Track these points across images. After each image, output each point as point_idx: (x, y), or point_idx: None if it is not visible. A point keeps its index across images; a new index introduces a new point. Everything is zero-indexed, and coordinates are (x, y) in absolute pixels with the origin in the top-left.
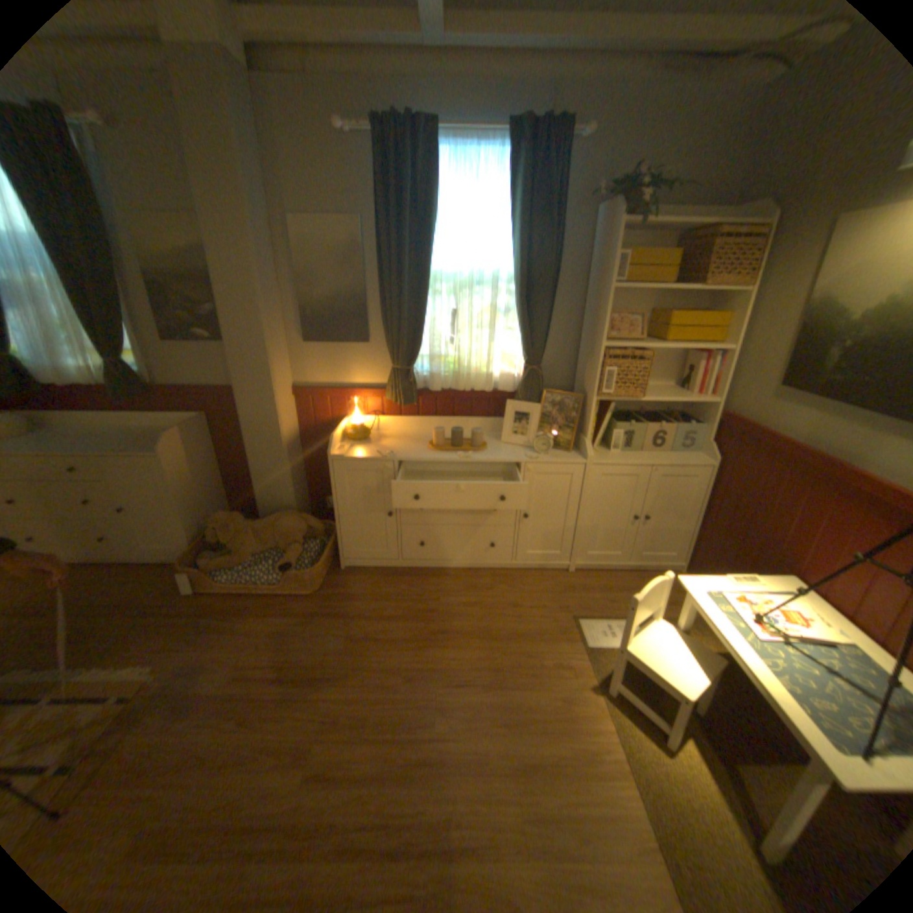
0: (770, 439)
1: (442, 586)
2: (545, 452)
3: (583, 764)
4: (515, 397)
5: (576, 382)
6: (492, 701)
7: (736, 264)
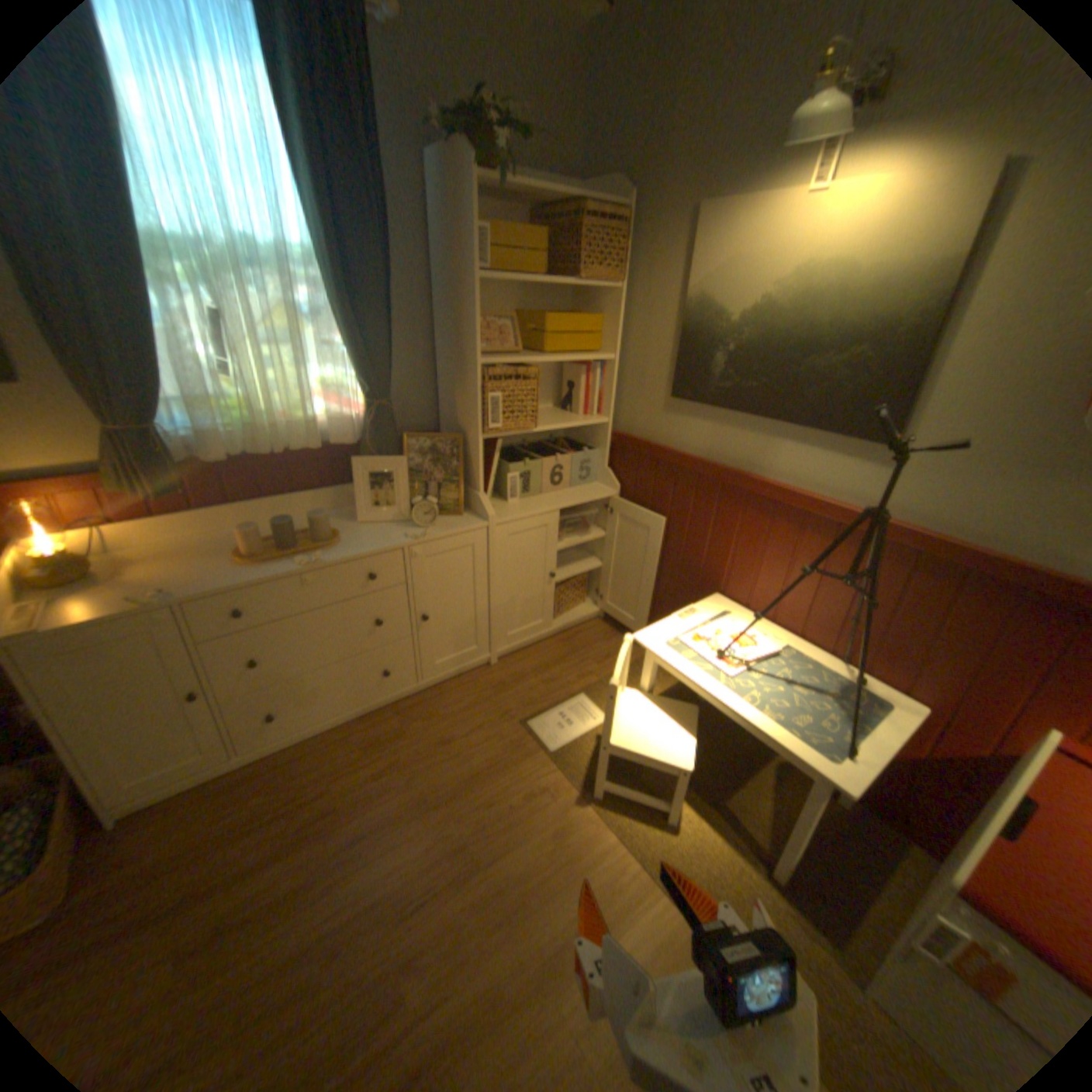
0: (670, 457)
1: (325, 765)
2: (432, 524)
3: (605, 904)
4: (363, 450)
5: (443, 417)
6: (471, 898)
7: (599, 256)
